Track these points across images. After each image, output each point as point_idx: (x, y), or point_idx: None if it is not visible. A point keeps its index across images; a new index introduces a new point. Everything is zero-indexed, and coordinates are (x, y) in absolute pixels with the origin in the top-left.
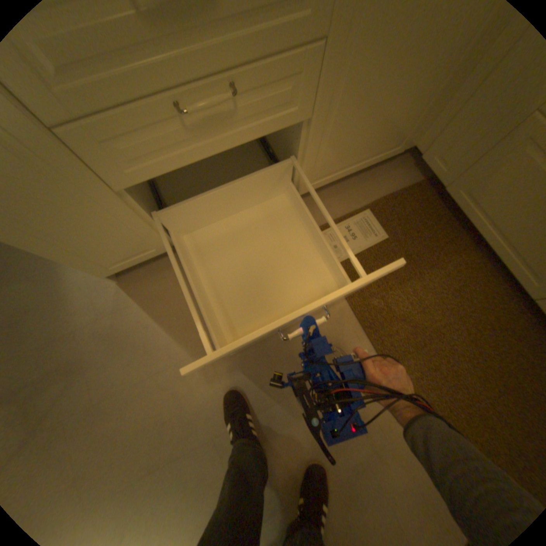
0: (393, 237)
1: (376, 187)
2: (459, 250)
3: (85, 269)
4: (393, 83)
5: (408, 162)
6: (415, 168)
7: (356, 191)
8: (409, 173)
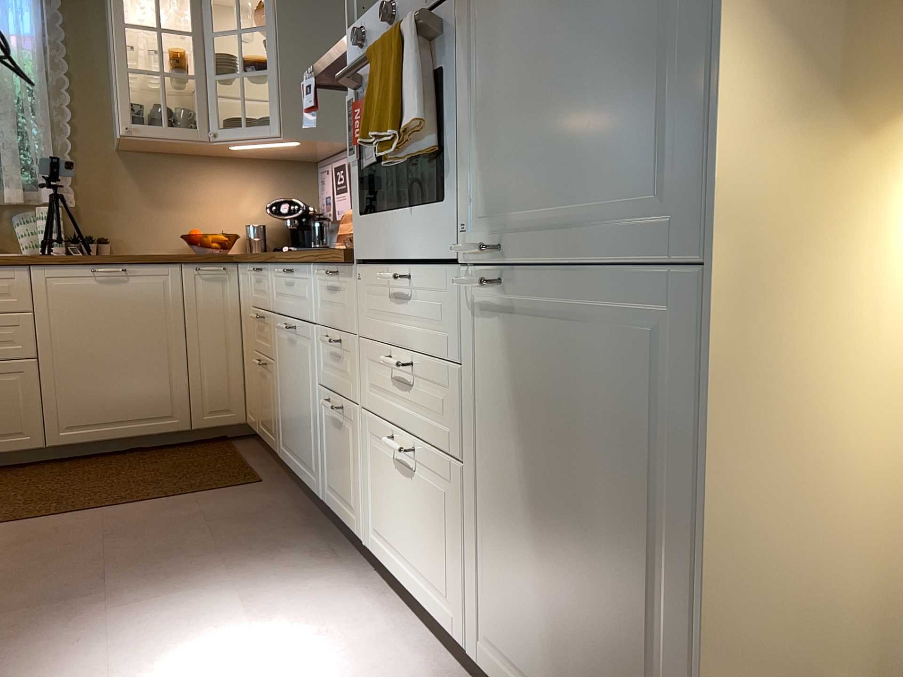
0: None
1: None
2: None
3: None
4: None
5: None
6: None
7: None
8: None
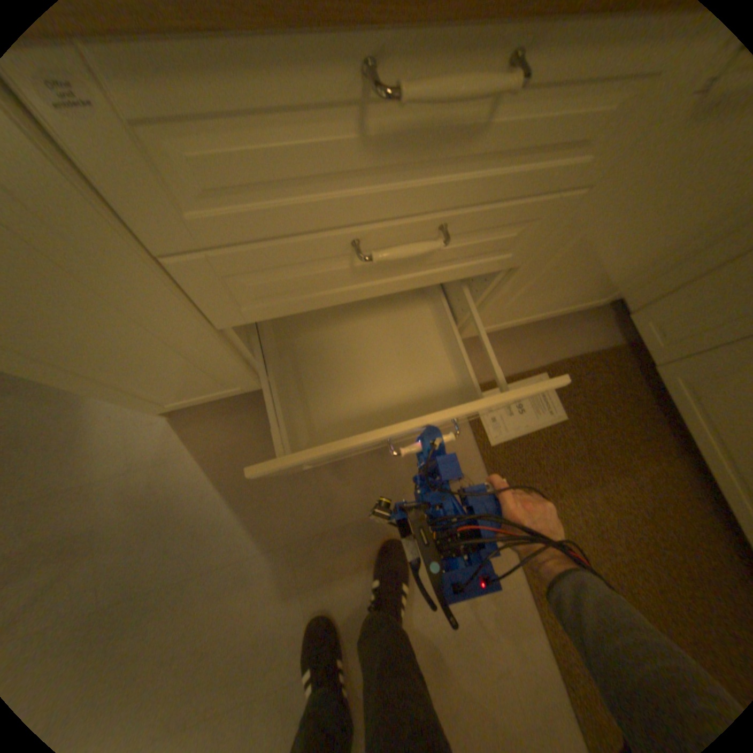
0: (574, 421)
1: (561, 342)
2: (660, 456)
3: (132, 407)
4: (642, 239)
5: (607, 315)
6: (616, 325)
7: (533, 343)
8: (607, 331)
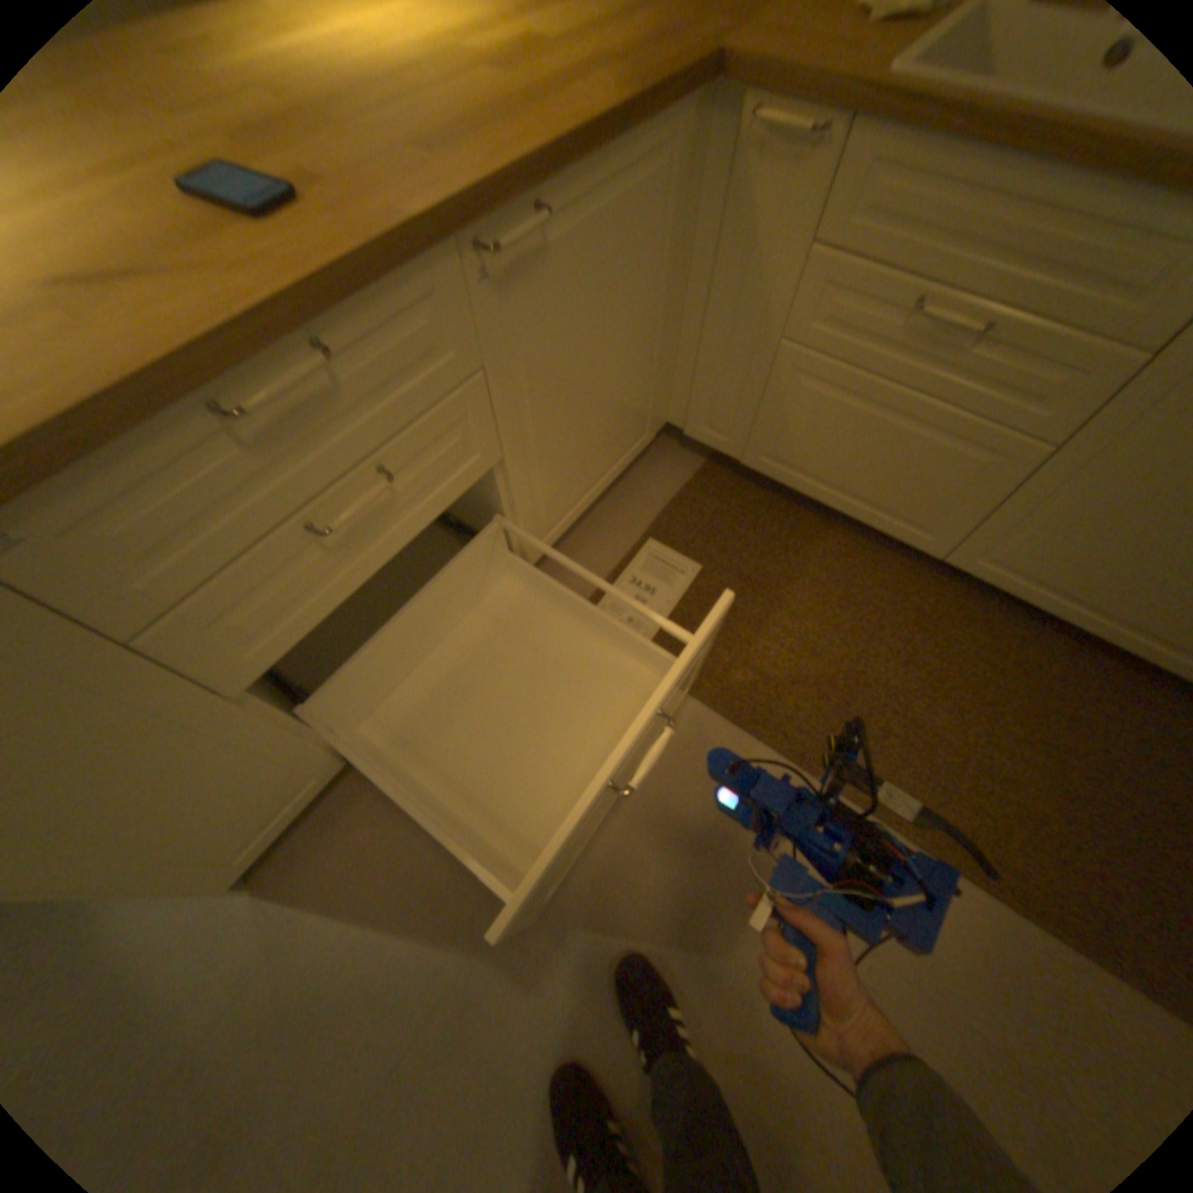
0: (707, 564)
1: (642, 502)
2: (809, 539)
3: (188, 888)
4: (590, 374)
5: (668, 447)
6: (683, 452)
7: (615, 520)
8: (678, 462)
